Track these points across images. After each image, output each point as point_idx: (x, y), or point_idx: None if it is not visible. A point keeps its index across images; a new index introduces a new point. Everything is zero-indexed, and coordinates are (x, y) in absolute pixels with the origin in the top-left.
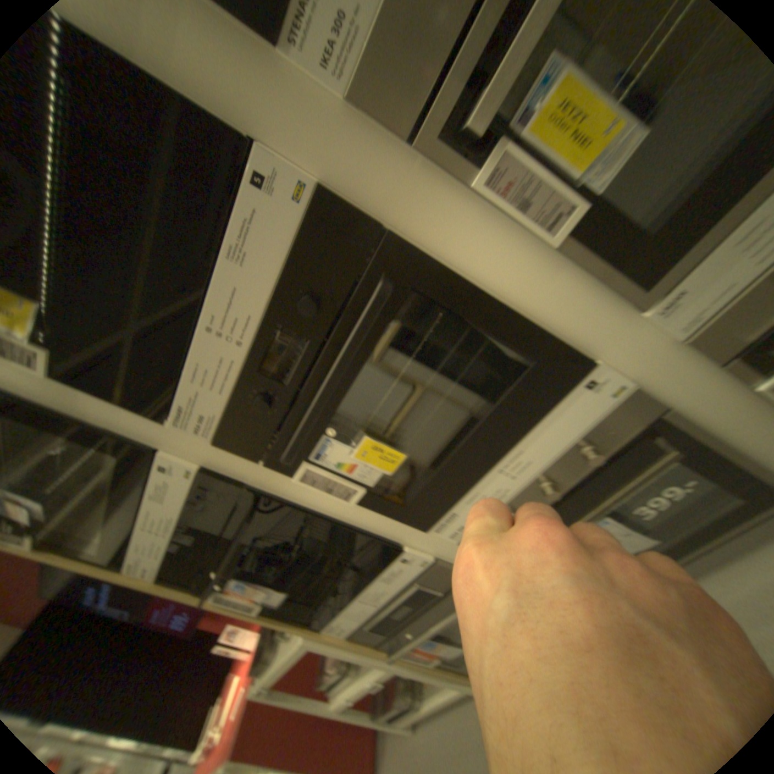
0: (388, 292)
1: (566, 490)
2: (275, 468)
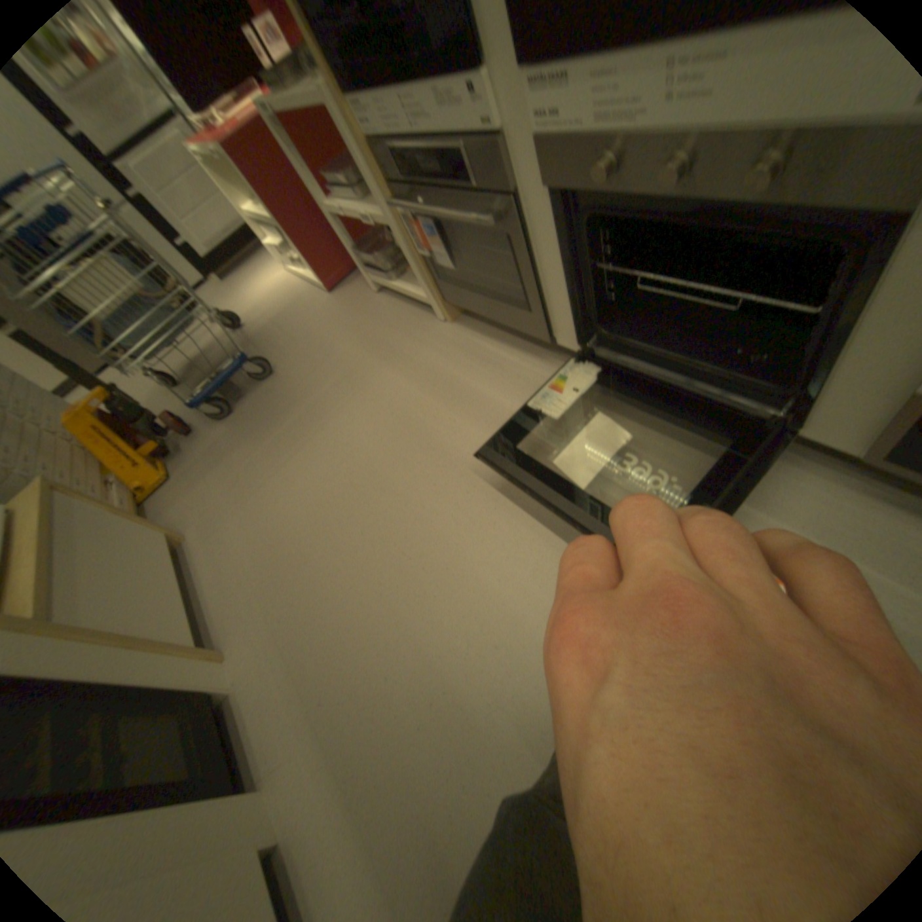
0: None
1: (684, 186)
2: None
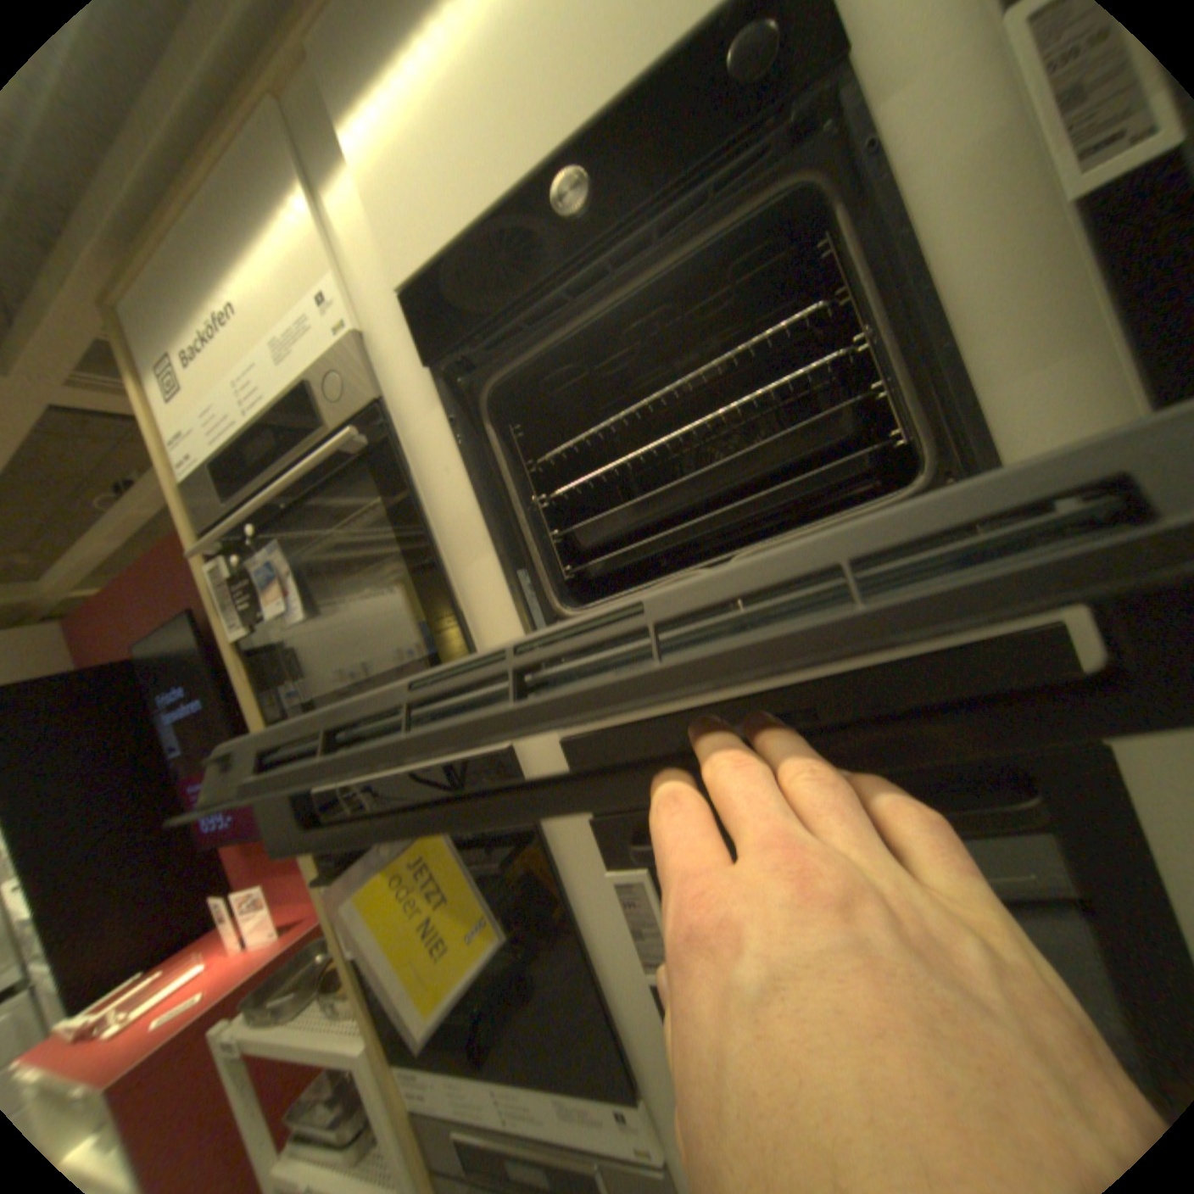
0: (1036, 819)
1: None
2: (598, 833)
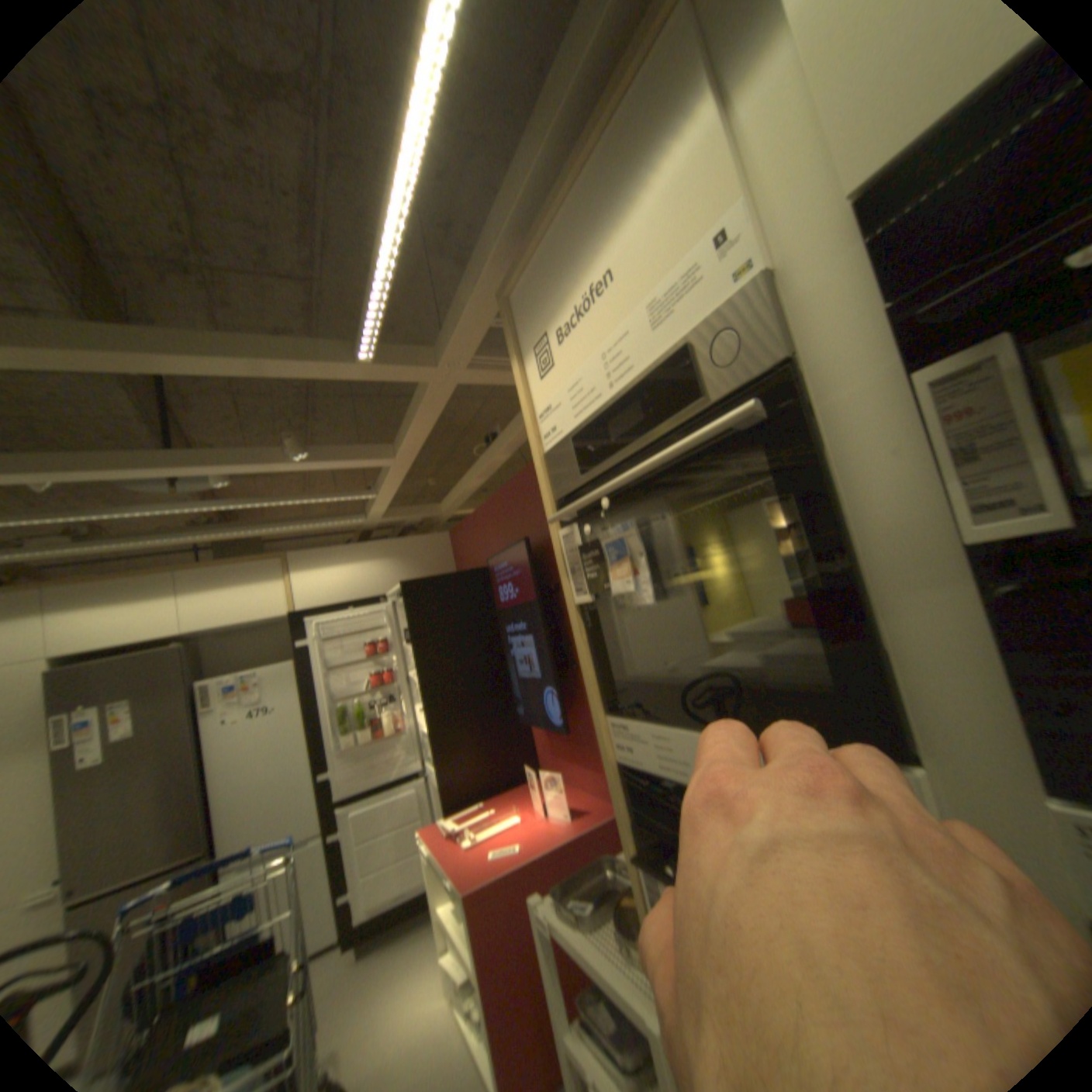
0: None
1: None
2: None
